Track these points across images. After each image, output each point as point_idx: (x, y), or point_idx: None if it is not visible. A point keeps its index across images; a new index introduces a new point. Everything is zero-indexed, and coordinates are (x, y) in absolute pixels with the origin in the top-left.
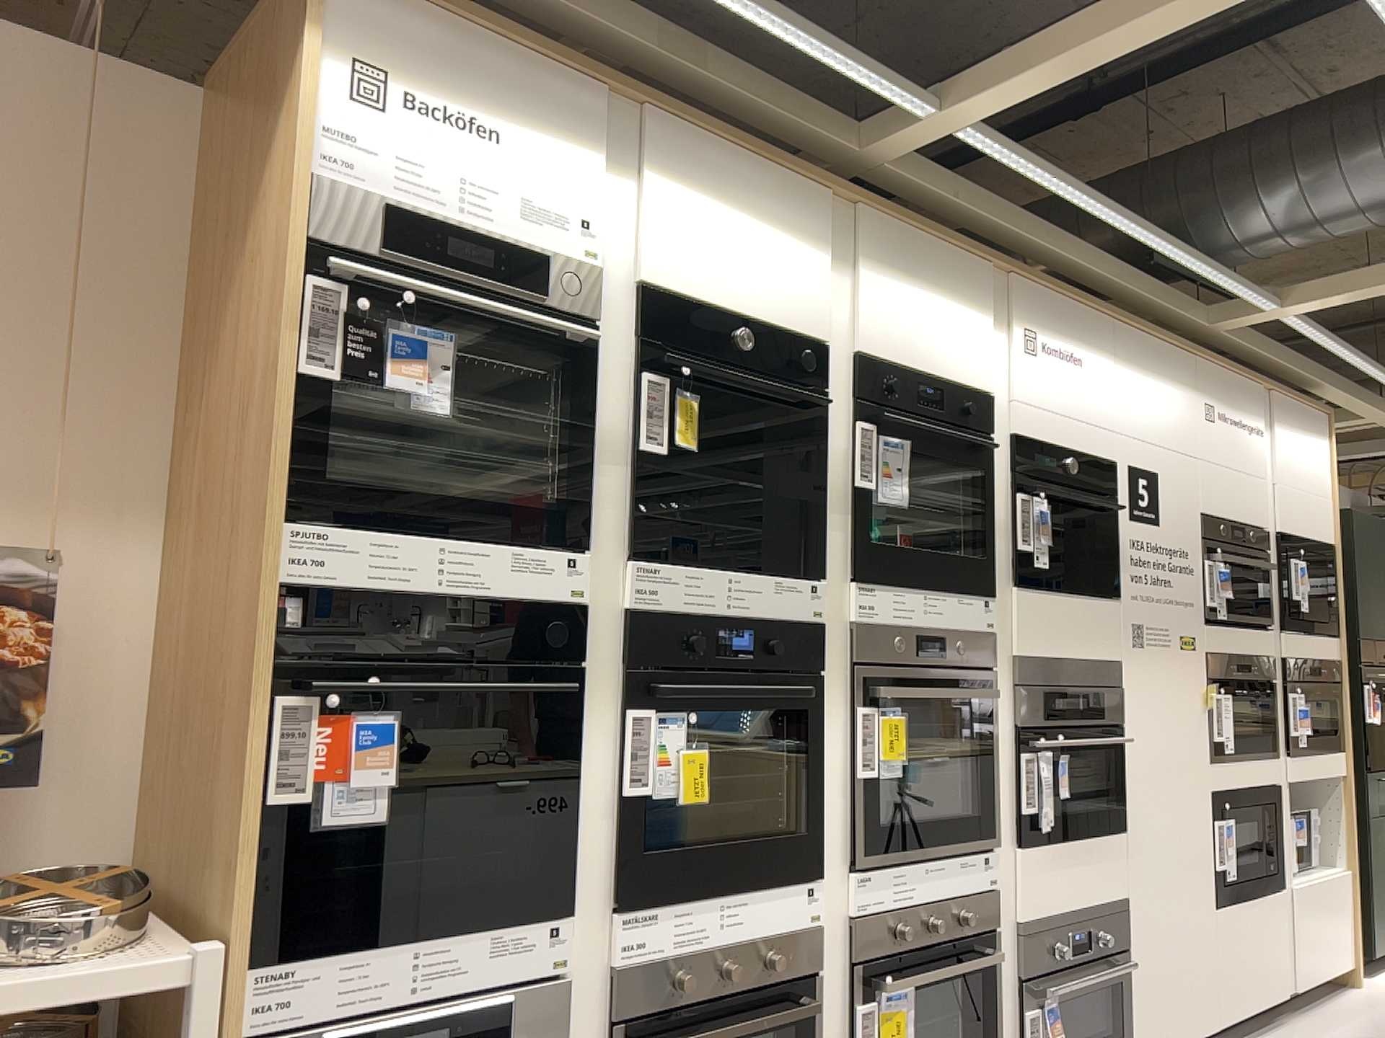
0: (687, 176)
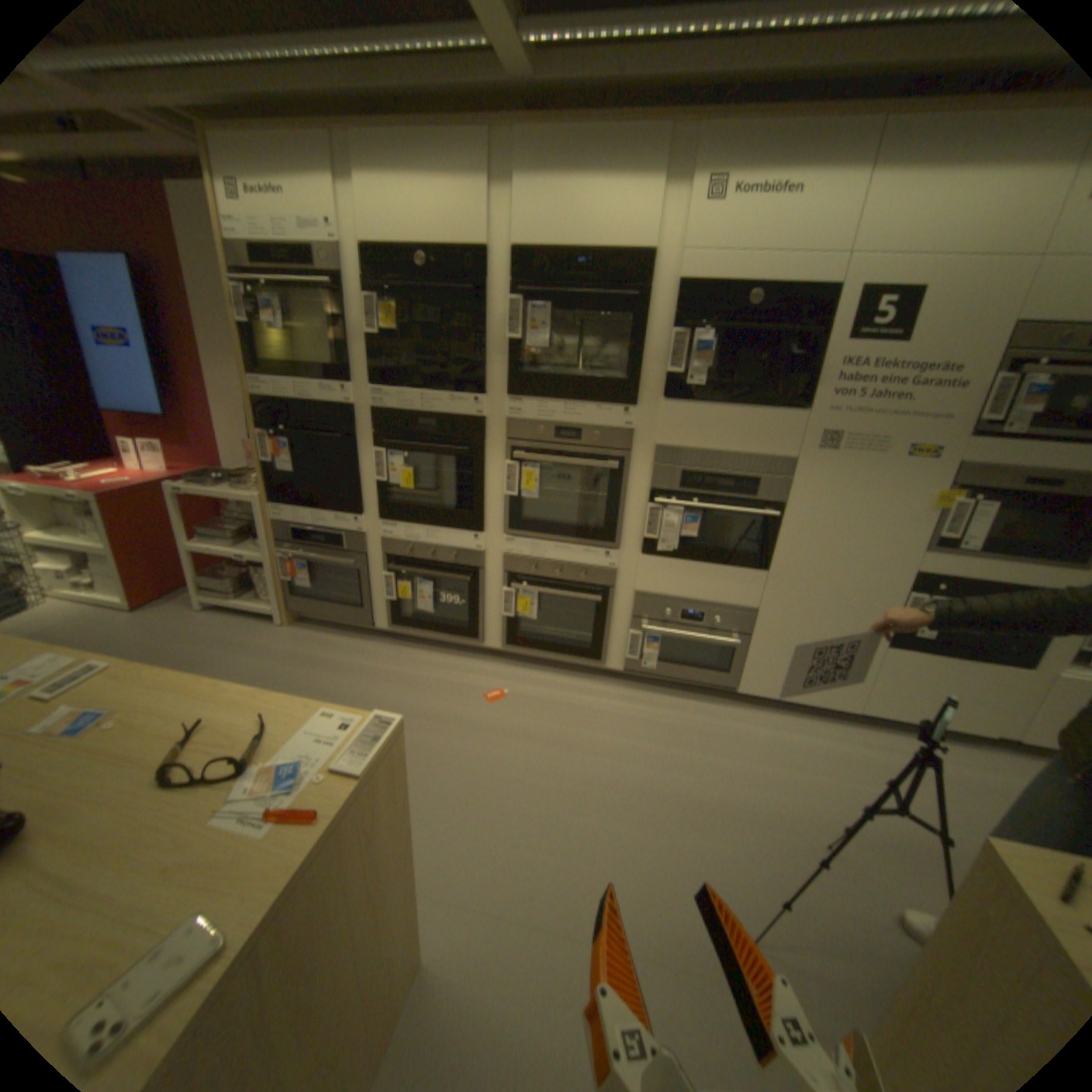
0: (374, 157)
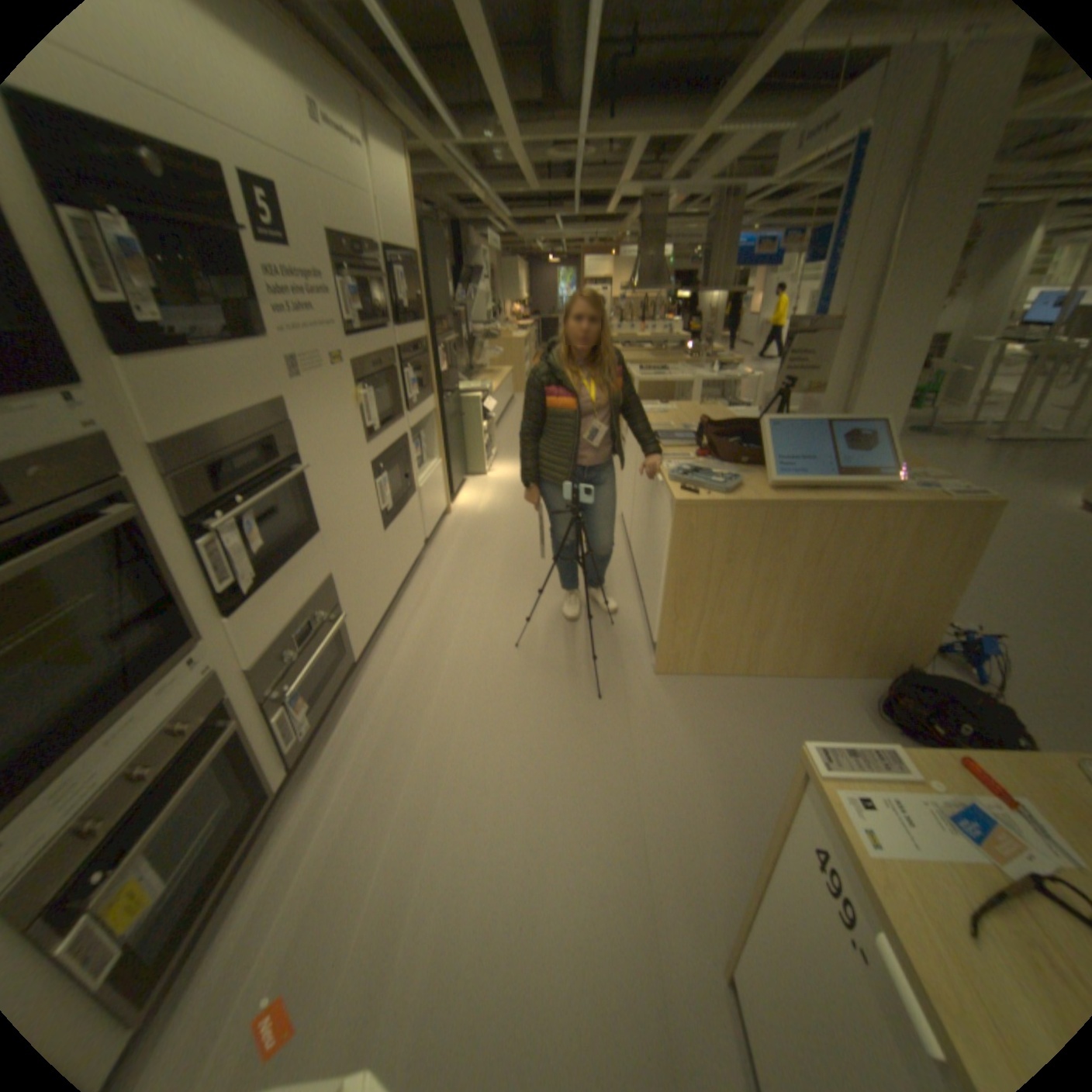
0: None
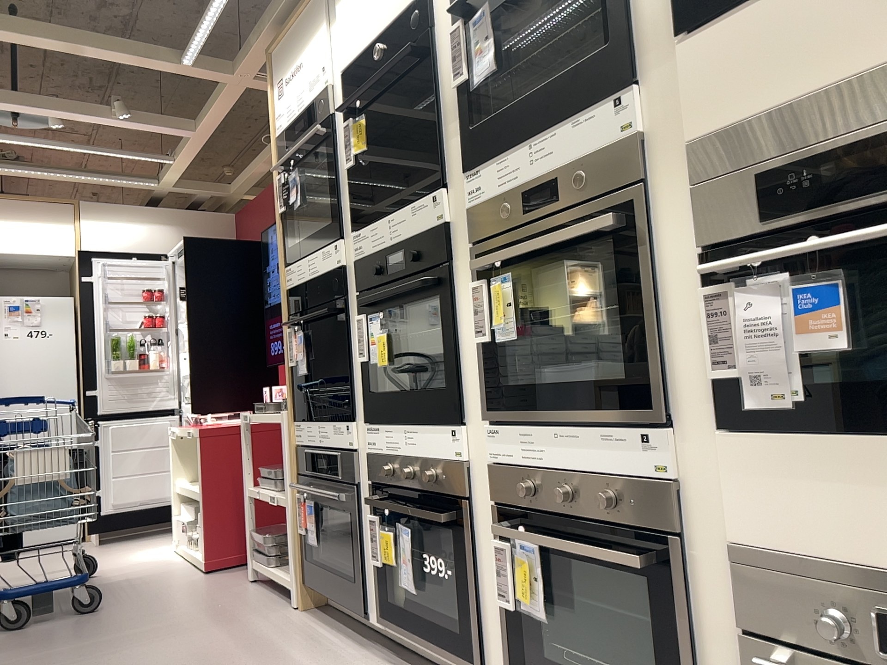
0: None
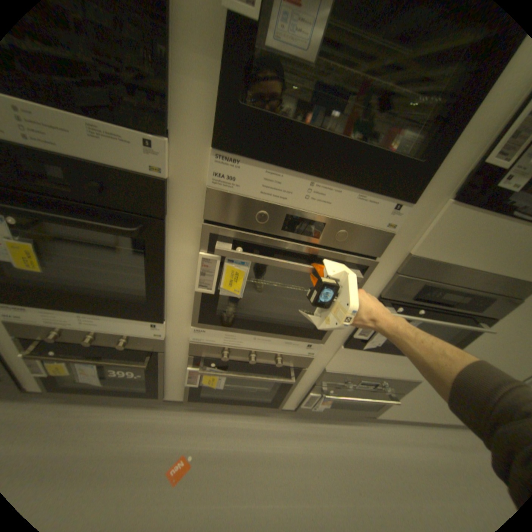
0: None
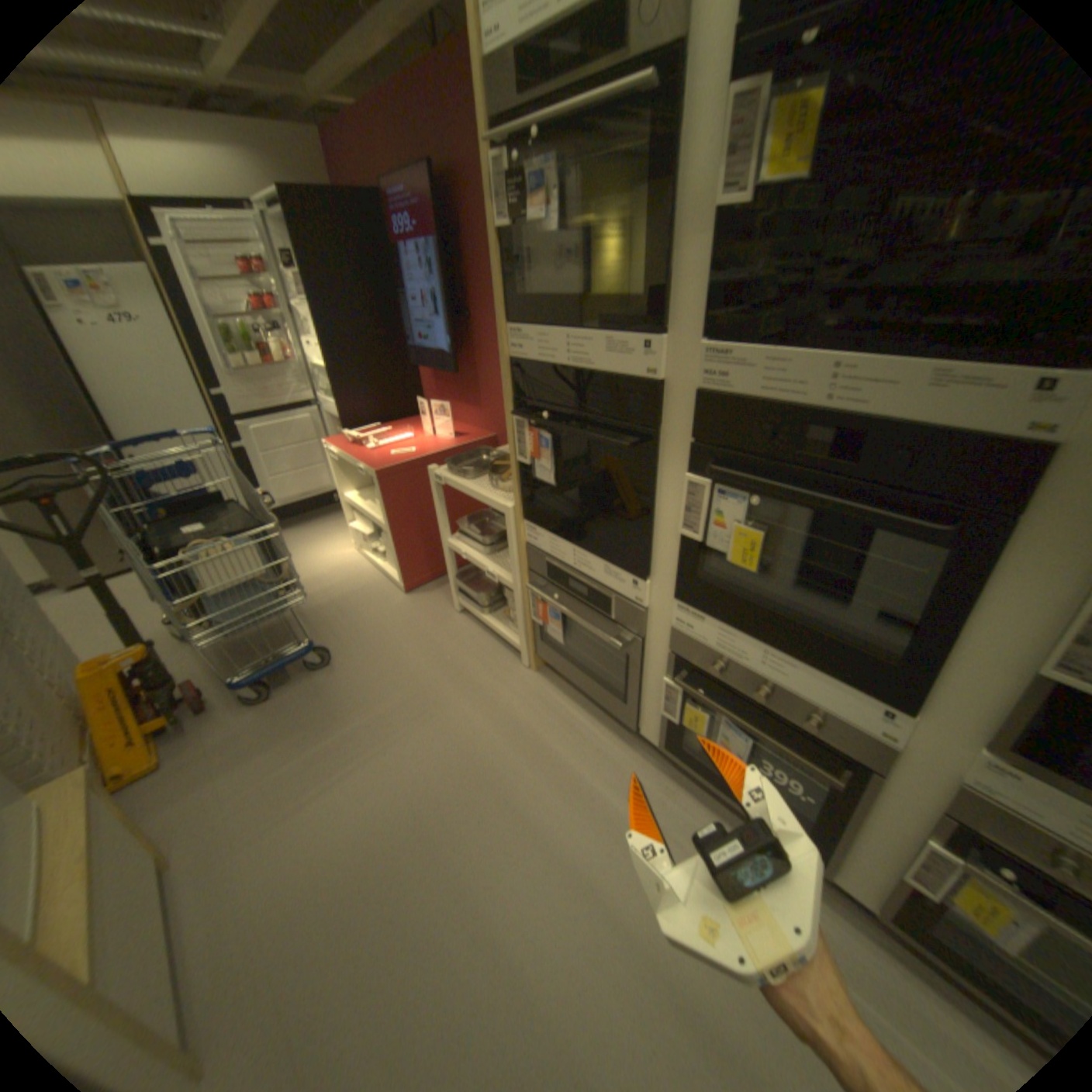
0: None
